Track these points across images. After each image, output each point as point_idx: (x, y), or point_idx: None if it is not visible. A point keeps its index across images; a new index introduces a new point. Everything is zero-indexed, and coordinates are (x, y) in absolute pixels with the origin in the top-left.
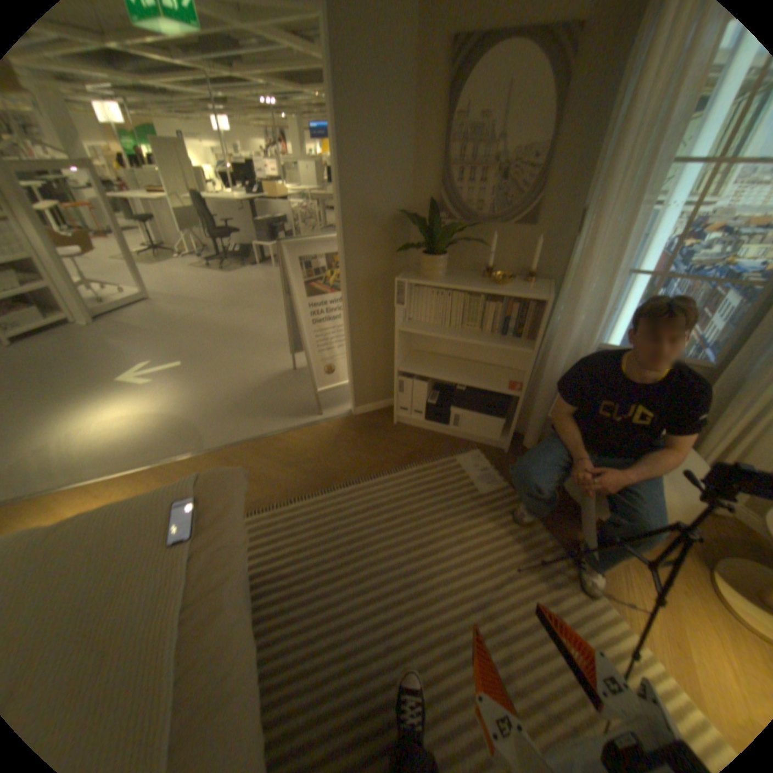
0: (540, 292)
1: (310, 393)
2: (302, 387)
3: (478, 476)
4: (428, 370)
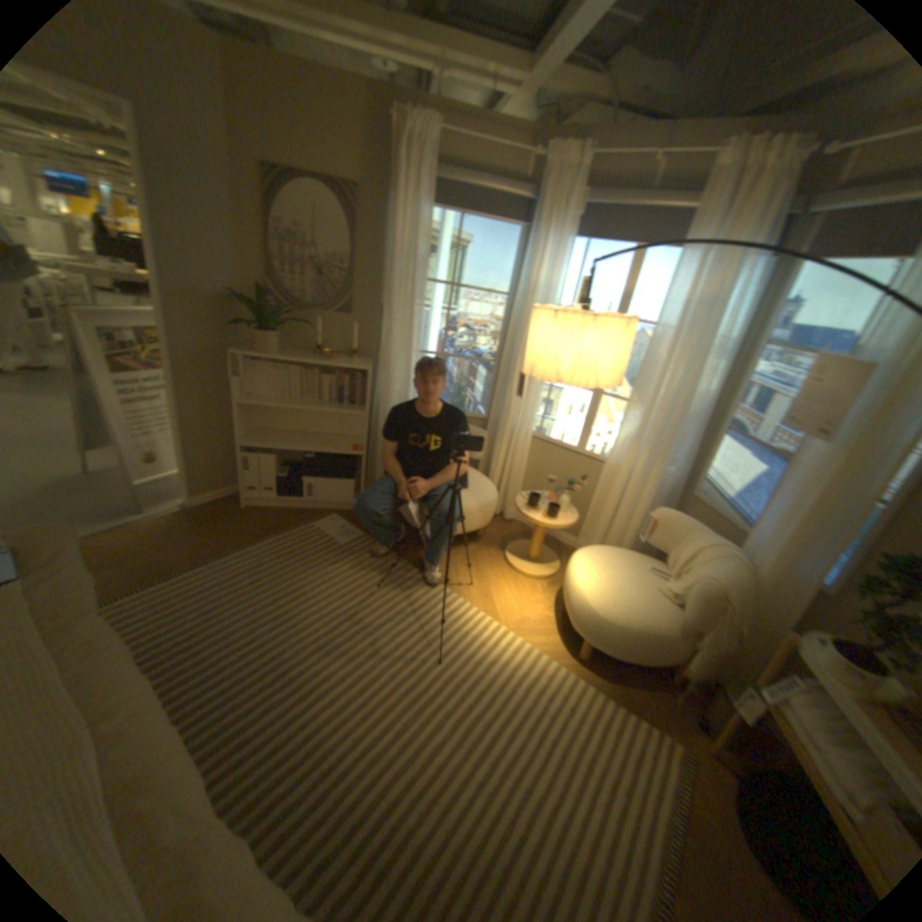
0: (360, 366)
1: (115, 497)
2: (100, 494)
3: (336, 534)
4: (272, 444)
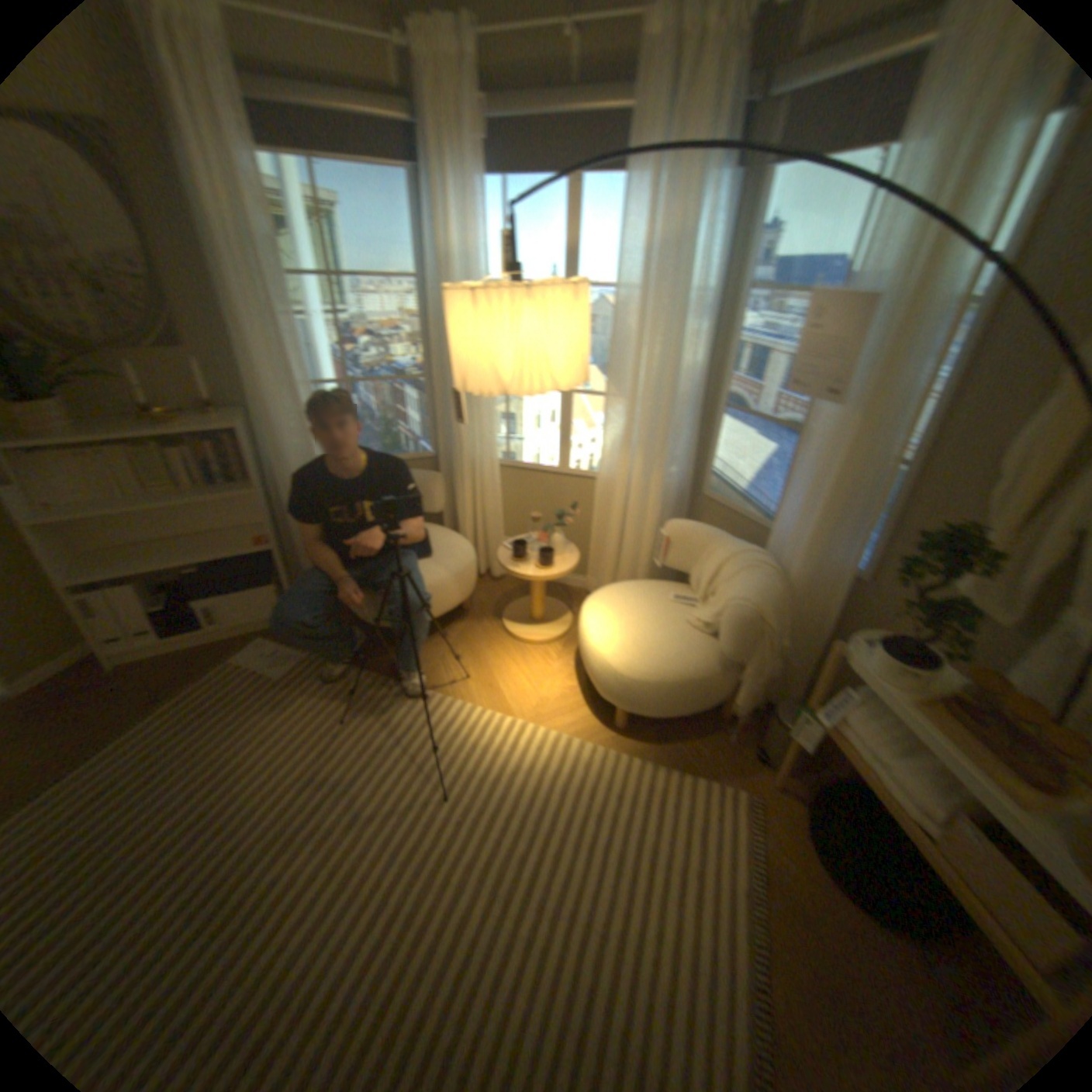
0: (219, 422)
1: None
2: None
3: (265, 666)
4: (119, 569)
